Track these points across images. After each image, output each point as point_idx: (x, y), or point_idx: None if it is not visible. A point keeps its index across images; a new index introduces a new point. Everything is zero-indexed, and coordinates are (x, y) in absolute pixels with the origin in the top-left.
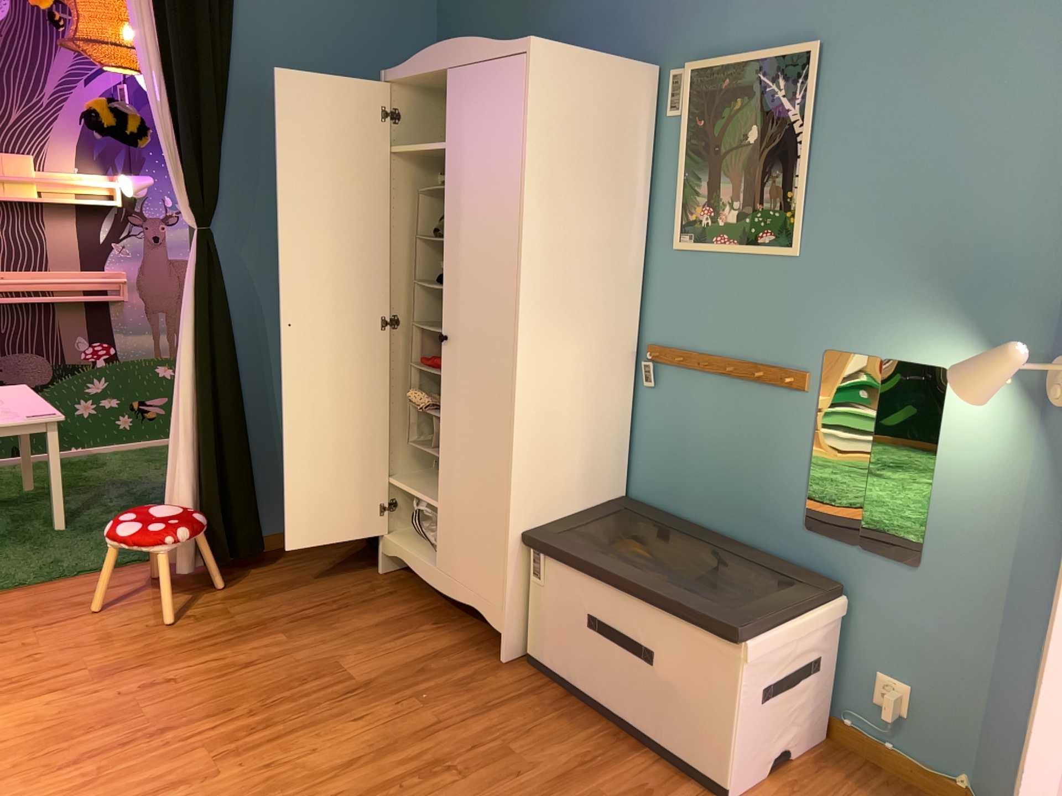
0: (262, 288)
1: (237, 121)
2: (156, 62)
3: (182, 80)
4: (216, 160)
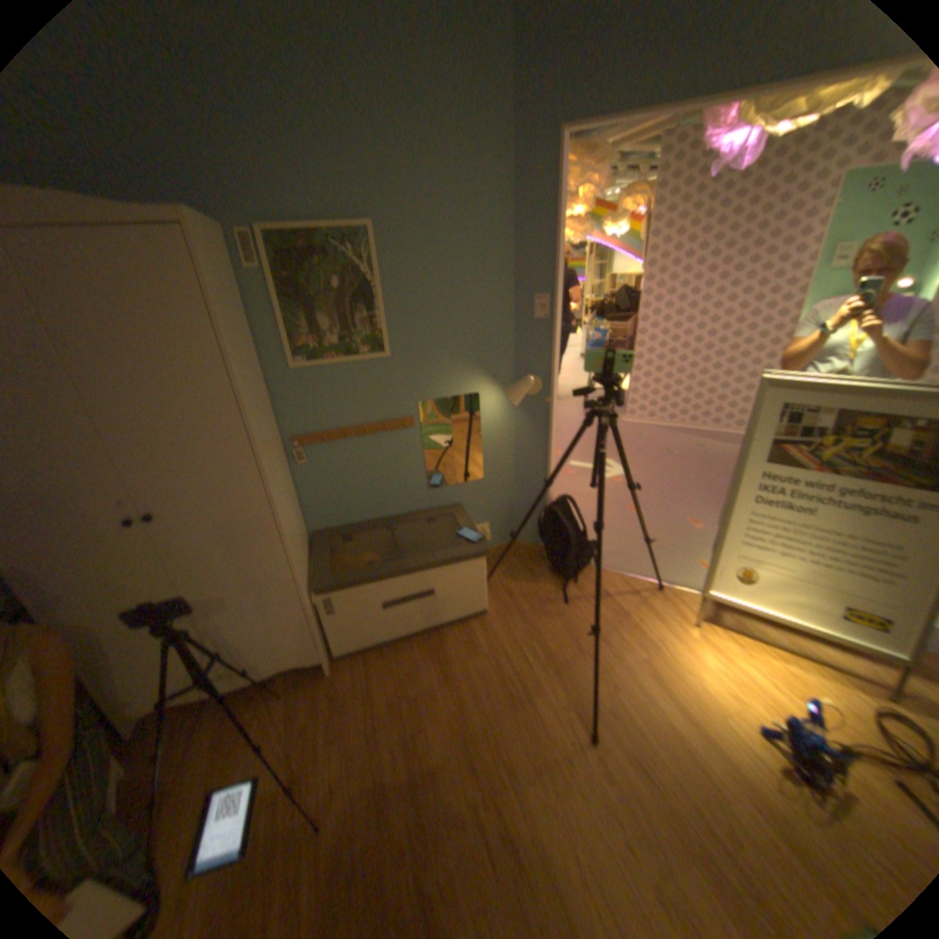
0: None
1: None
2: None
3: None
4: None
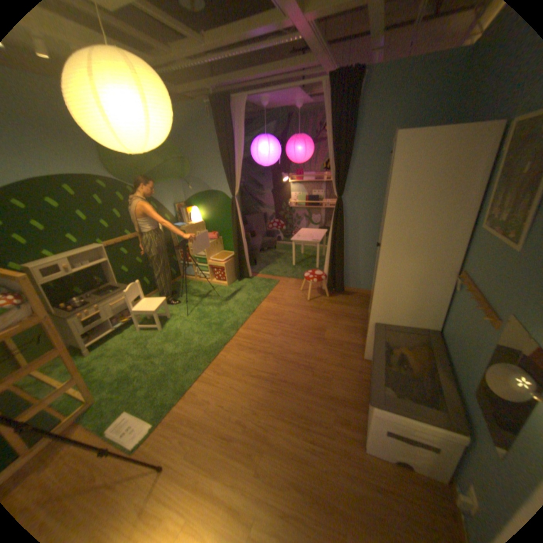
0: (359, 215)
1: (357, 161)
2: (331, 148)
3: (337, 153)
4: (343, 177)
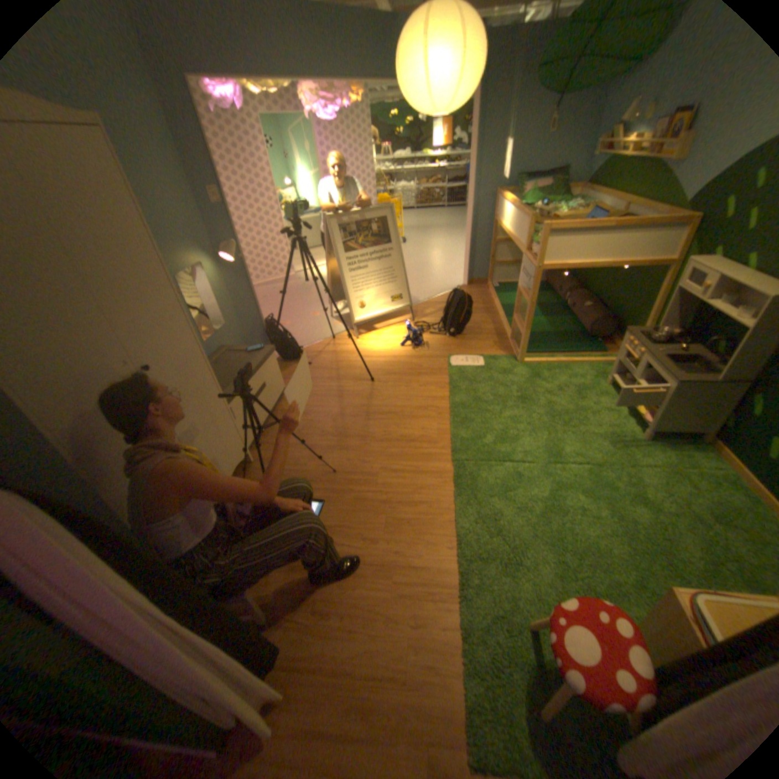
0: None
1: None
2: None
3: None
4: None
